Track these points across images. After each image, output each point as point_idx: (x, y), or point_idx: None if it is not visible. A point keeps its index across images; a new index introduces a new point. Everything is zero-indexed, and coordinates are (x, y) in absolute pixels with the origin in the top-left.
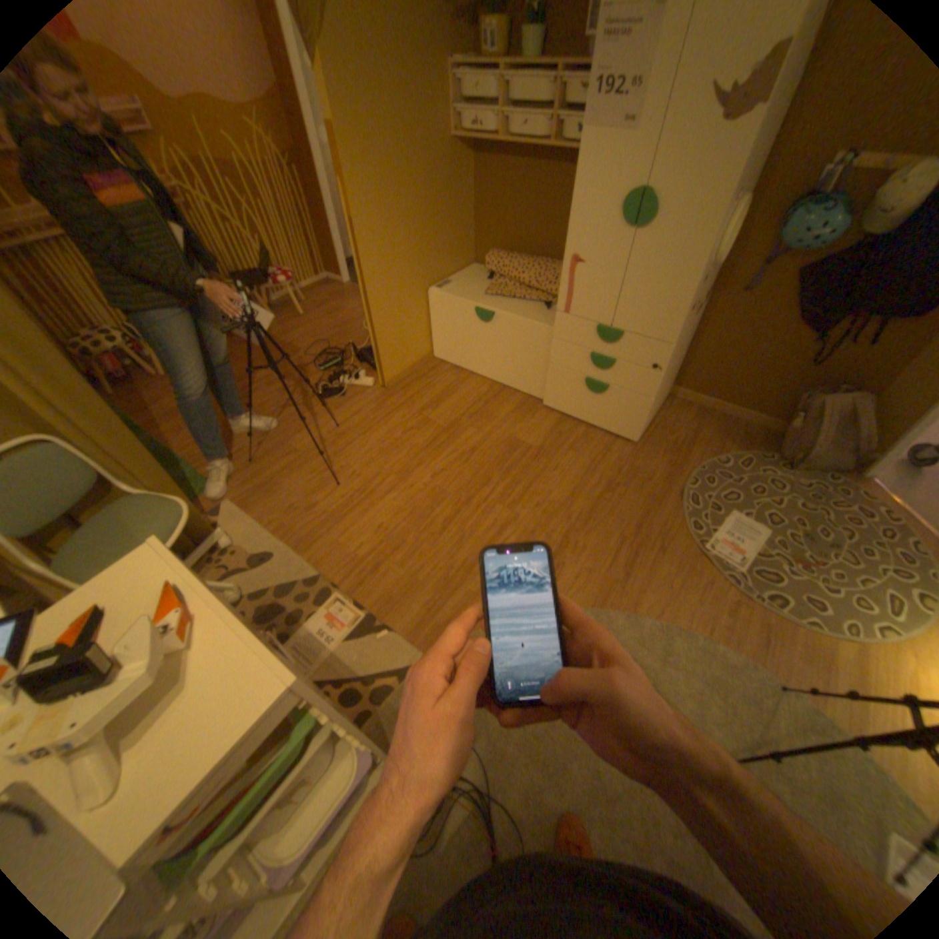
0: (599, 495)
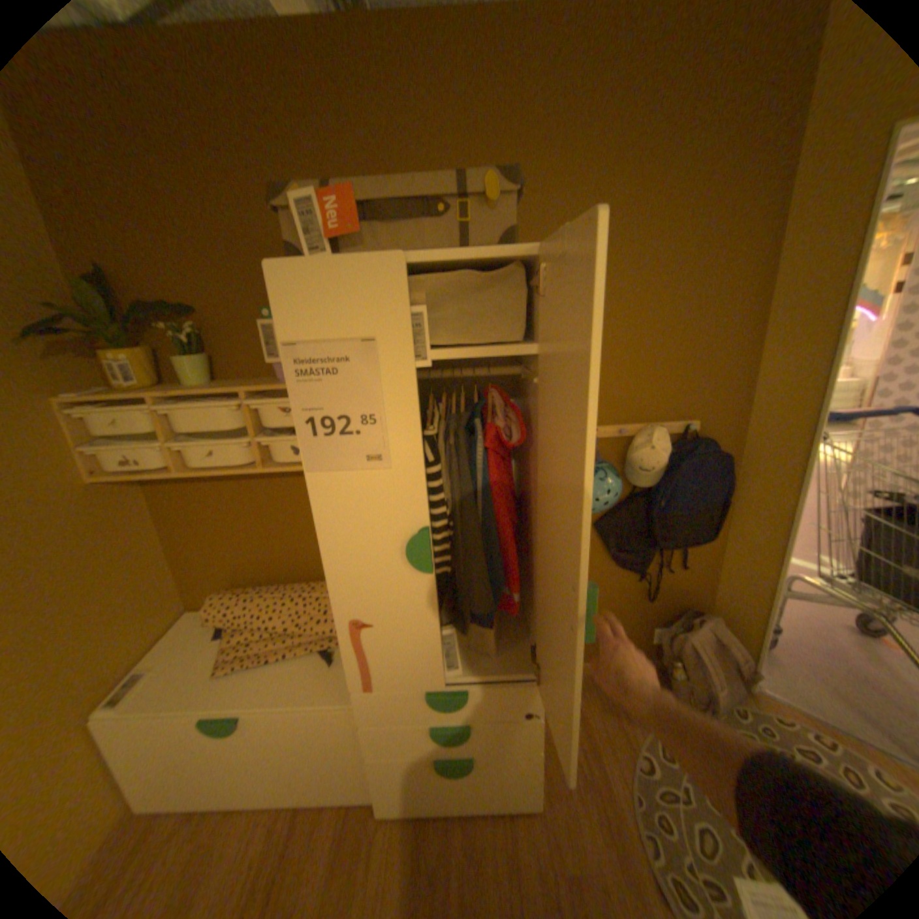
0: None
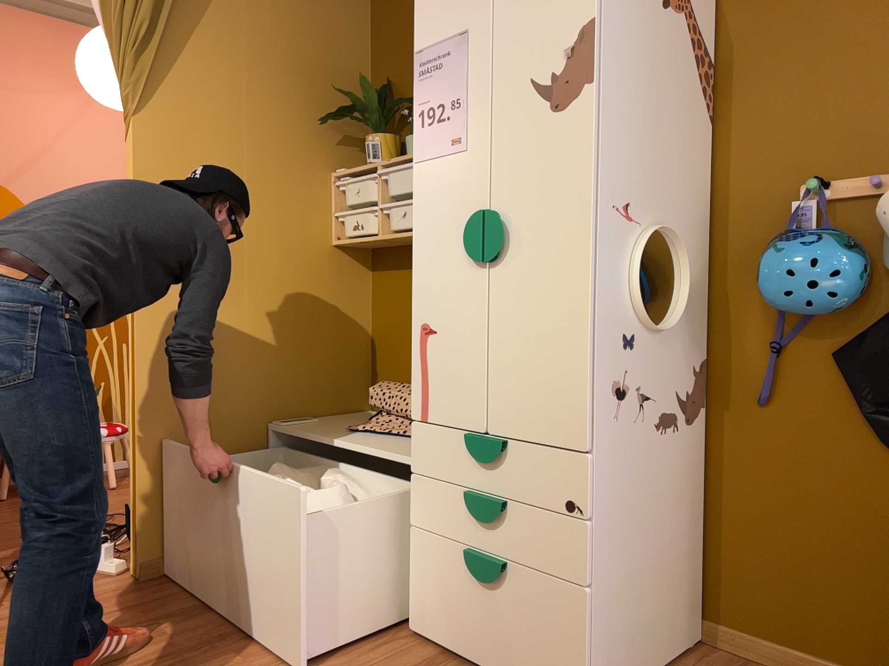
0: None
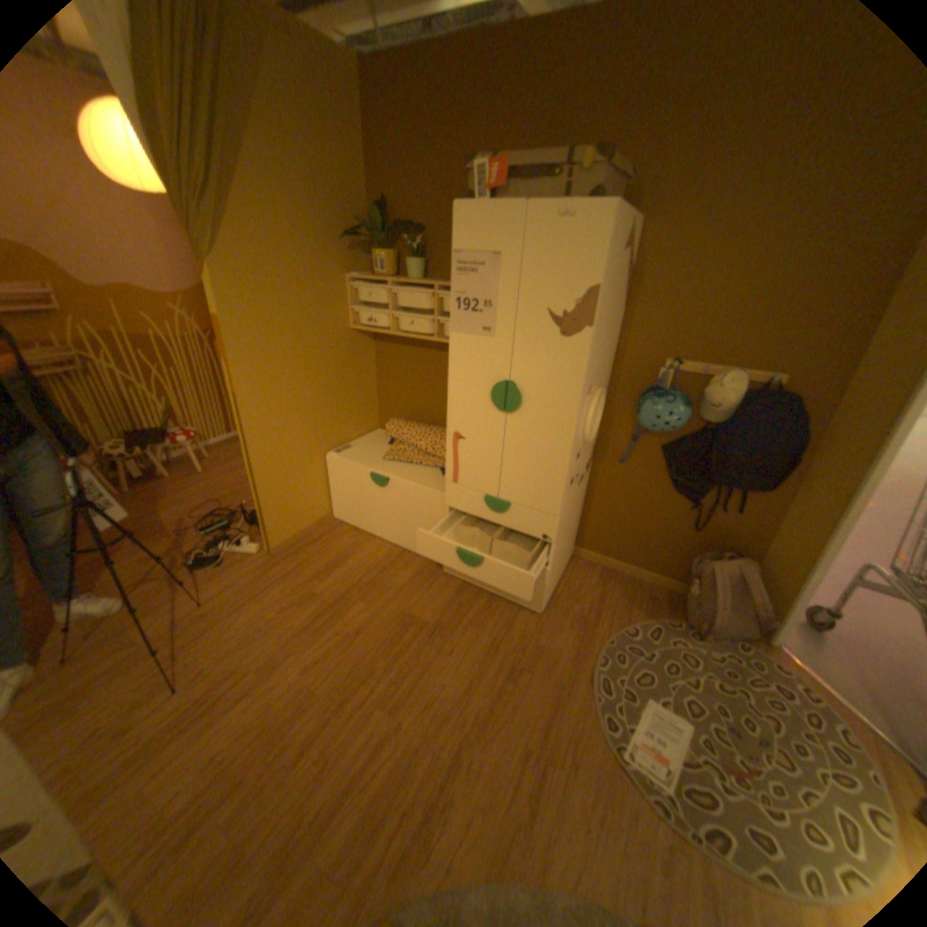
0: (501, 687)
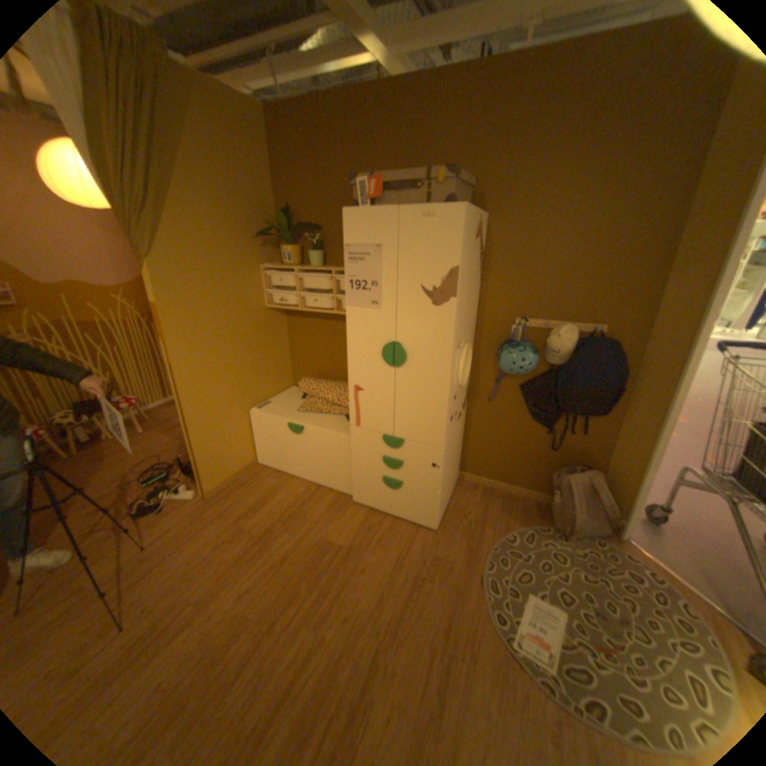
0: (407, 596)
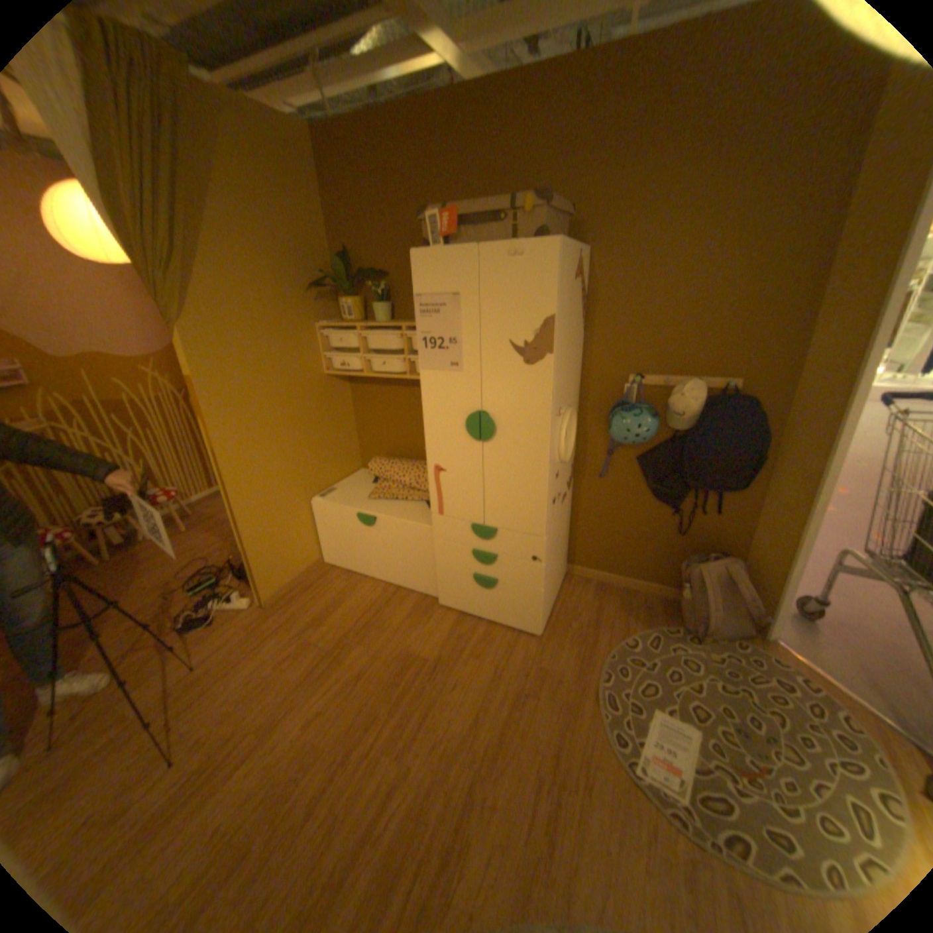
0: (507, 716)
